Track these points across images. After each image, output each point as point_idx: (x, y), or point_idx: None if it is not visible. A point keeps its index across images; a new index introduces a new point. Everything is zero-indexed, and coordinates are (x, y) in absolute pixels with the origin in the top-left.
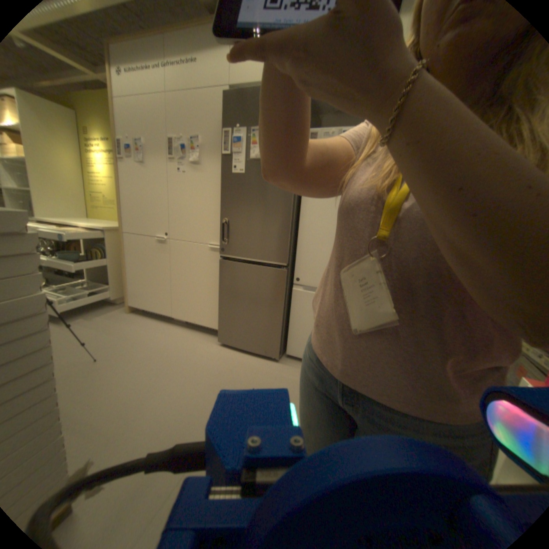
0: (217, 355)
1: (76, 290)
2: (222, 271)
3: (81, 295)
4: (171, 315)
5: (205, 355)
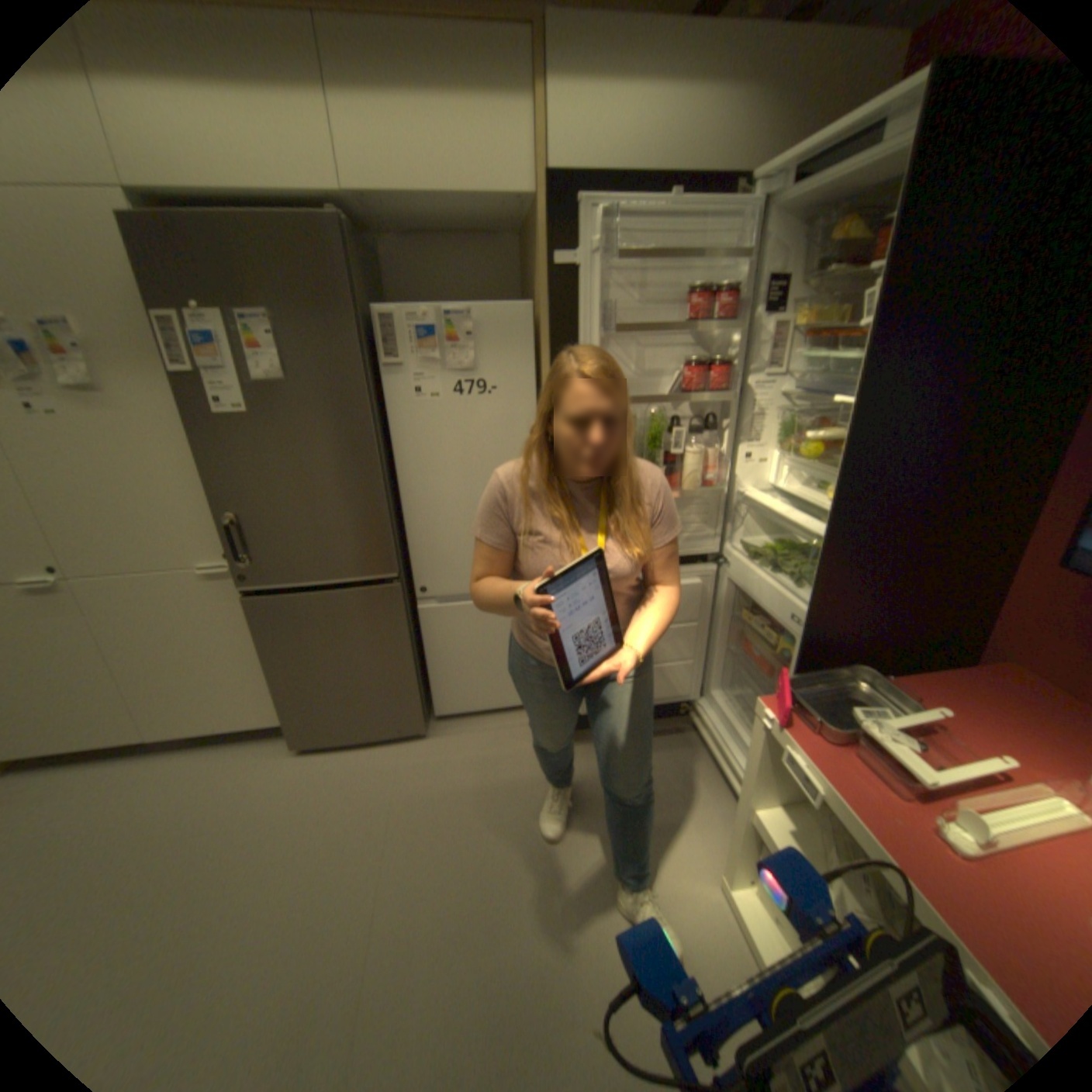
0: (301, 779)
1: None
2: (254, 621)
3: None
4: (141, 740)
5: (274, 791)
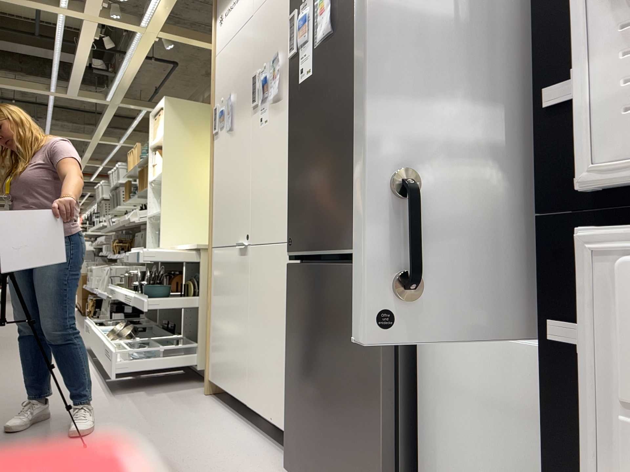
0: None
1: (156, 345)
2: (289, 291)
3: (158, 354)
4: (247, 402)
5: None
